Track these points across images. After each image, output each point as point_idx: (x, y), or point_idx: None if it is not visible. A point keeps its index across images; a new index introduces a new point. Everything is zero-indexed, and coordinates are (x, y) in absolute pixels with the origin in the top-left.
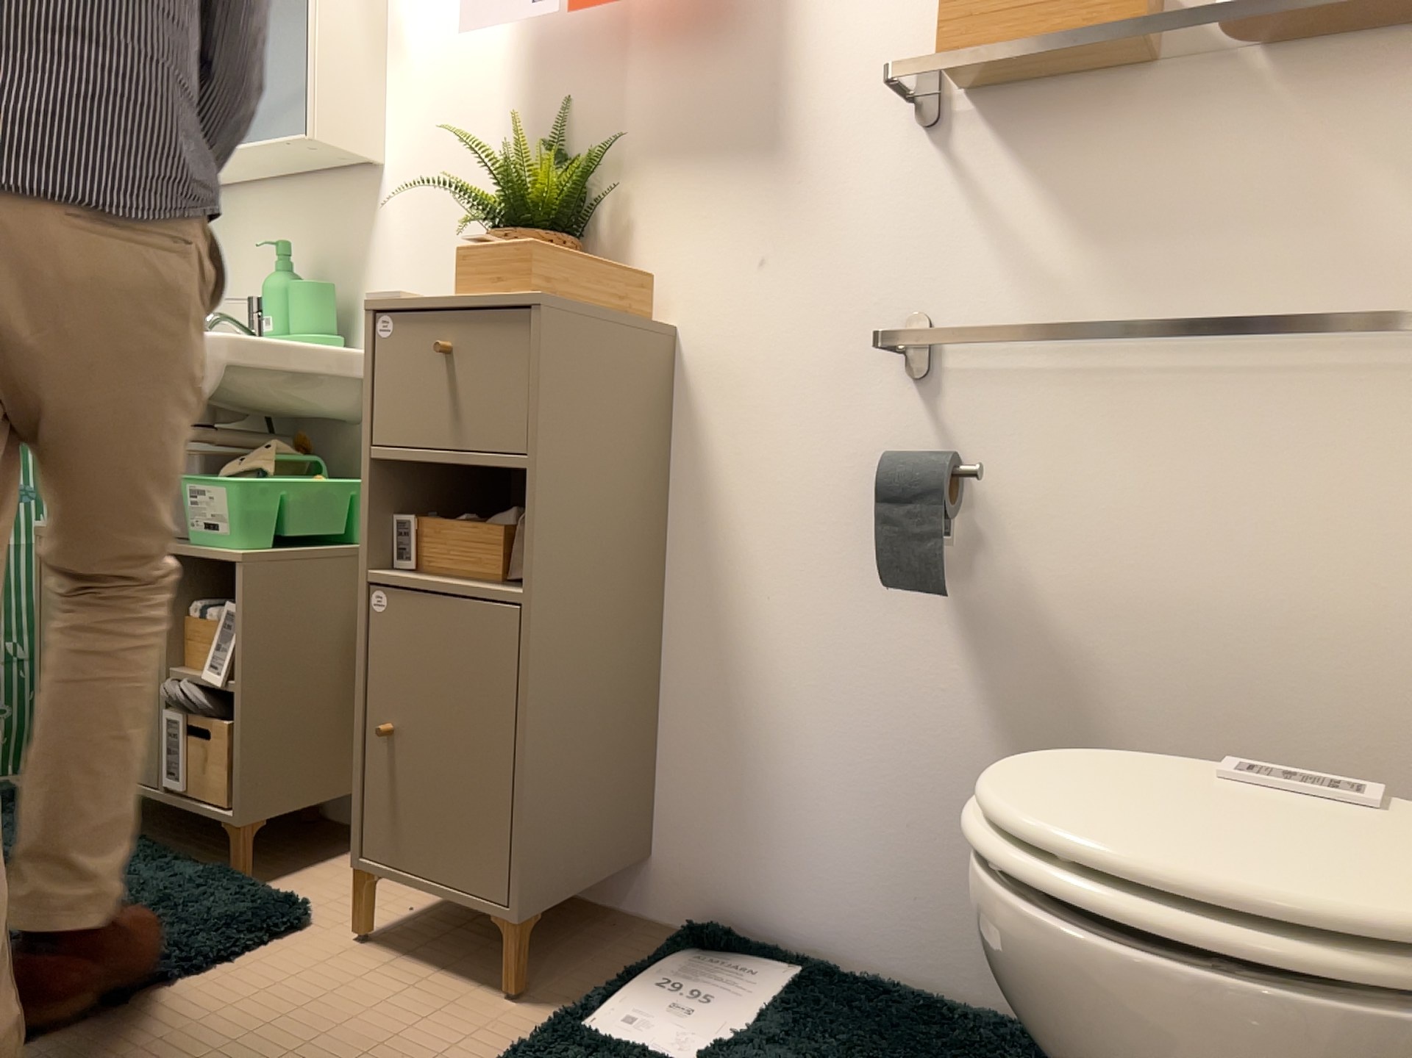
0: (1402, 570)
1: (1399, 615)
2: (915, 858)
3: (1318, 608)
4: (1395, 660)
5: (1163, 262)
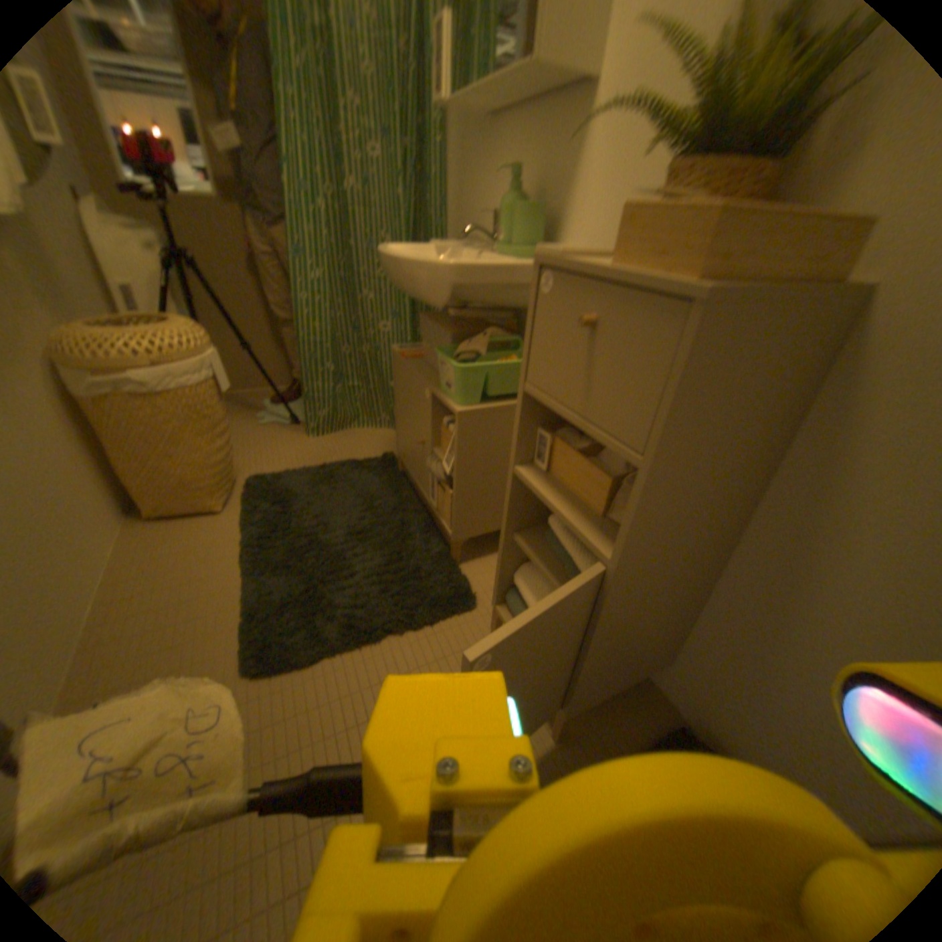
0: None
1: None
2: None
3: None
4: None
5: None
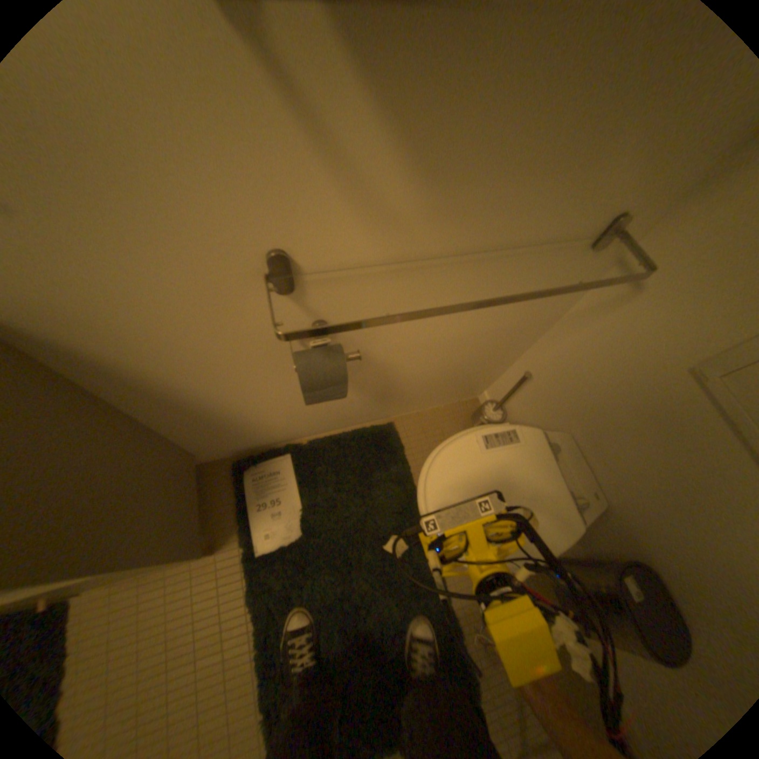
0: (520, 315)
1: (511, 326)
2: (321, 418)
3: (486, 331)
4: (503, 336)
5: (487, 196)
